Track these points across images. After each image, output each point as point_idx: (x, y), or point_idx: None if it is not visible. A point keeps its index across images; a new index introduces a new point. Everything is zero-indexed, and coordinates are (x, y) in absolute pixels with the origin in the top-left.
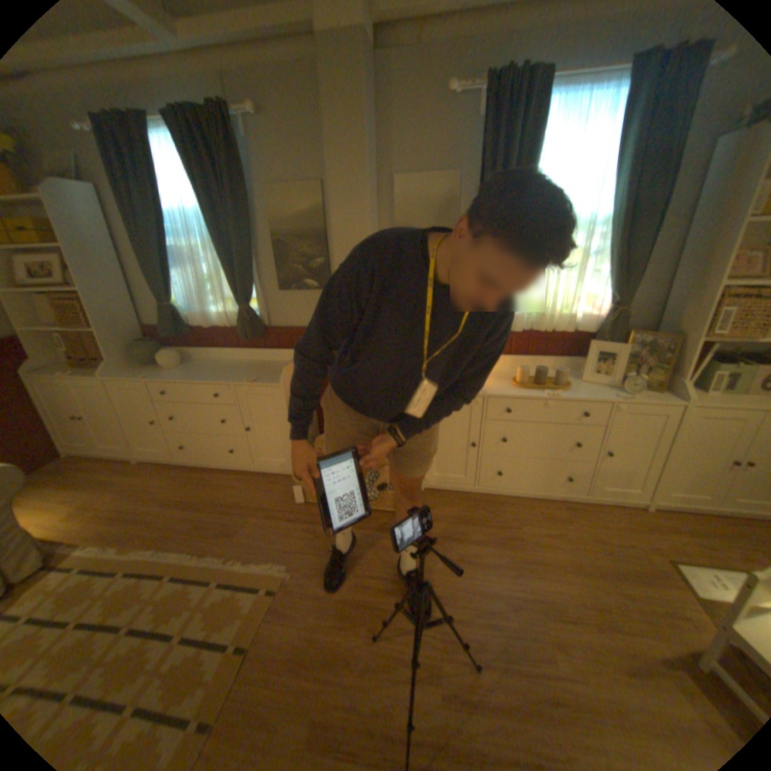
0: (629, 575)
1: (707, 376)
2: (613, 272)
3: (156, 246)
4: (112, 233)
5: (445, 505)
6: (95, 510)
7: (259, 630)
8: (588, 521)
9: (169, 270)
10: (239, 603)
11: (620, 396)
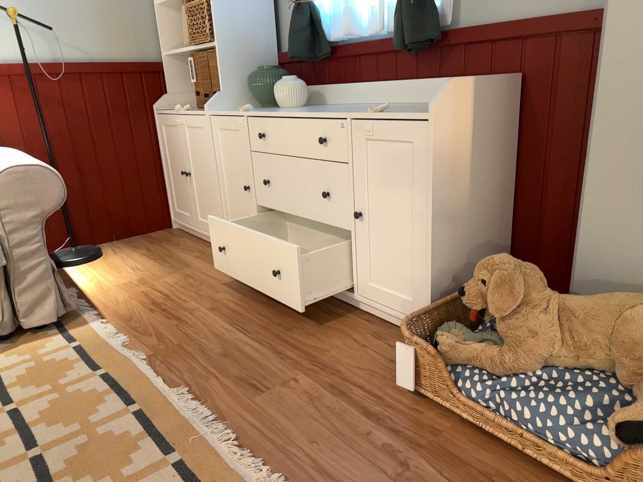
0: None
1: None
2: None
3: None
4: None
5: None
6: (154, 286)
7: None
8: None
9: None
10: None
11: None
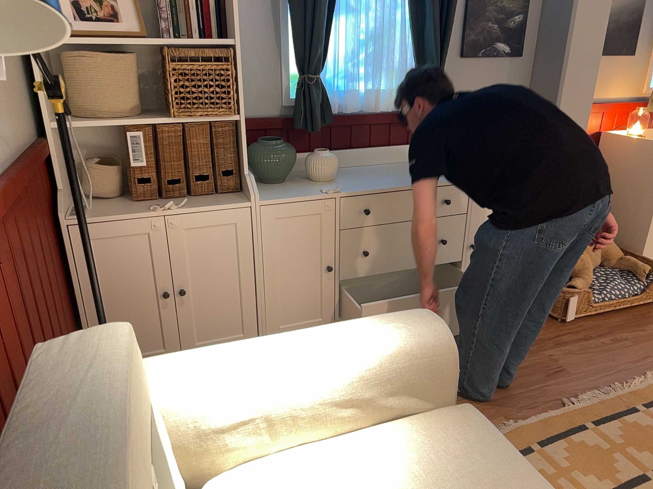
0: None
1: None
2: None
3: None
4: None
5: None
6: None
7: None
8: None
9: (332, 21)
10: None
11: None
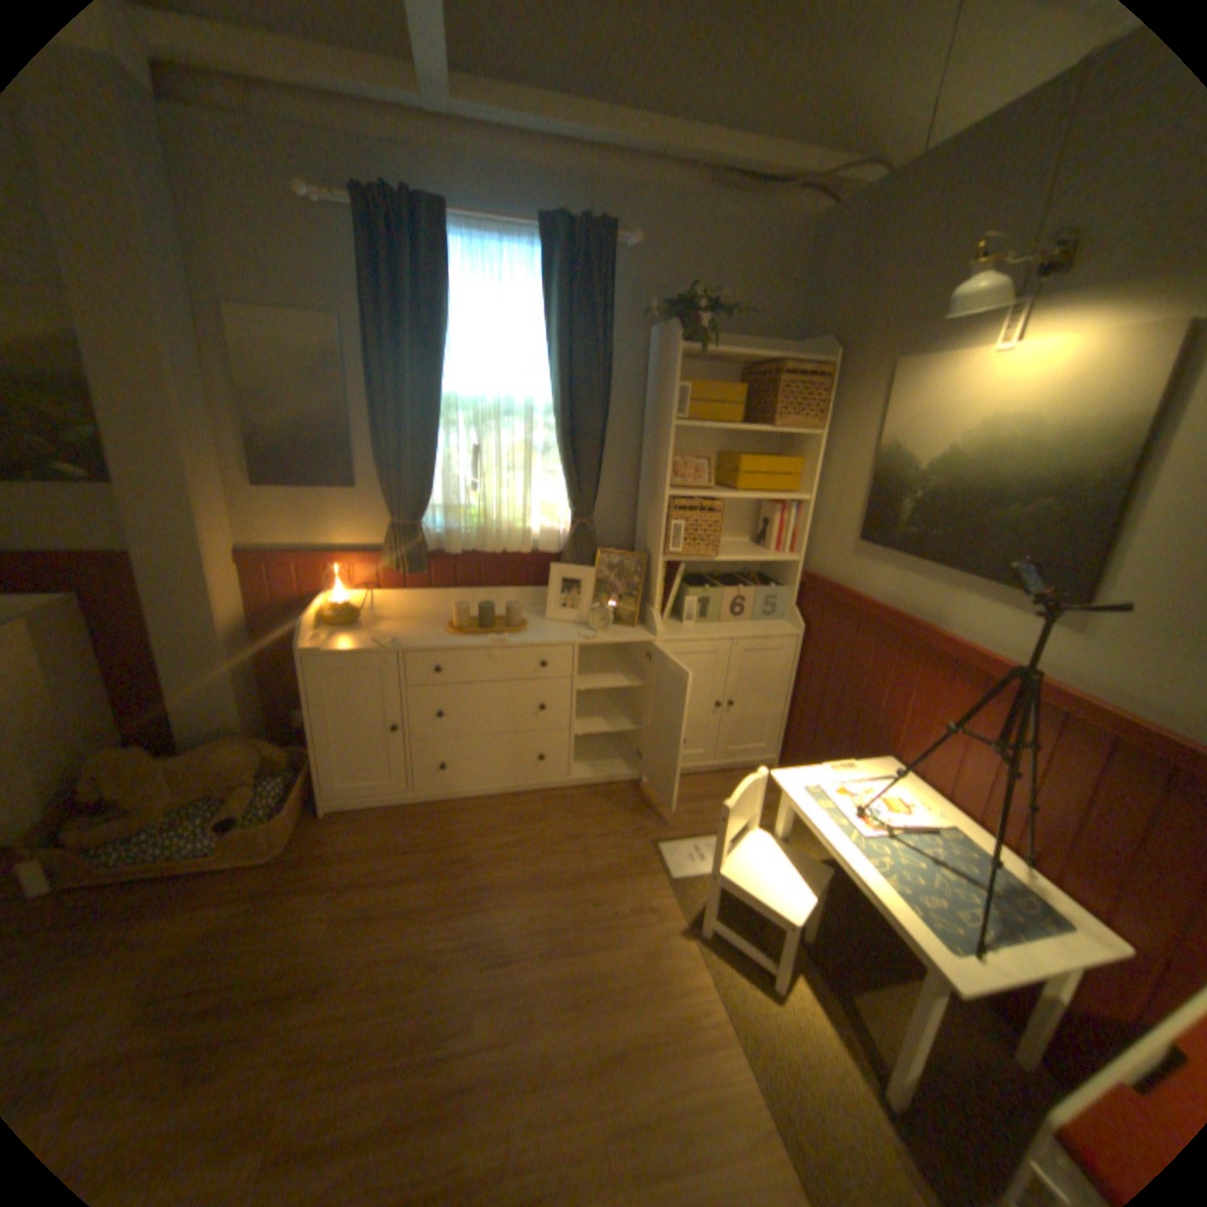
0: (600, 872)
1: (680, 602)
2: (563, 475)
3: None
4: None
5: (356, 834)
6: None
7: None
8: (567, 810)
9: None
10: None
11: (581, 635)
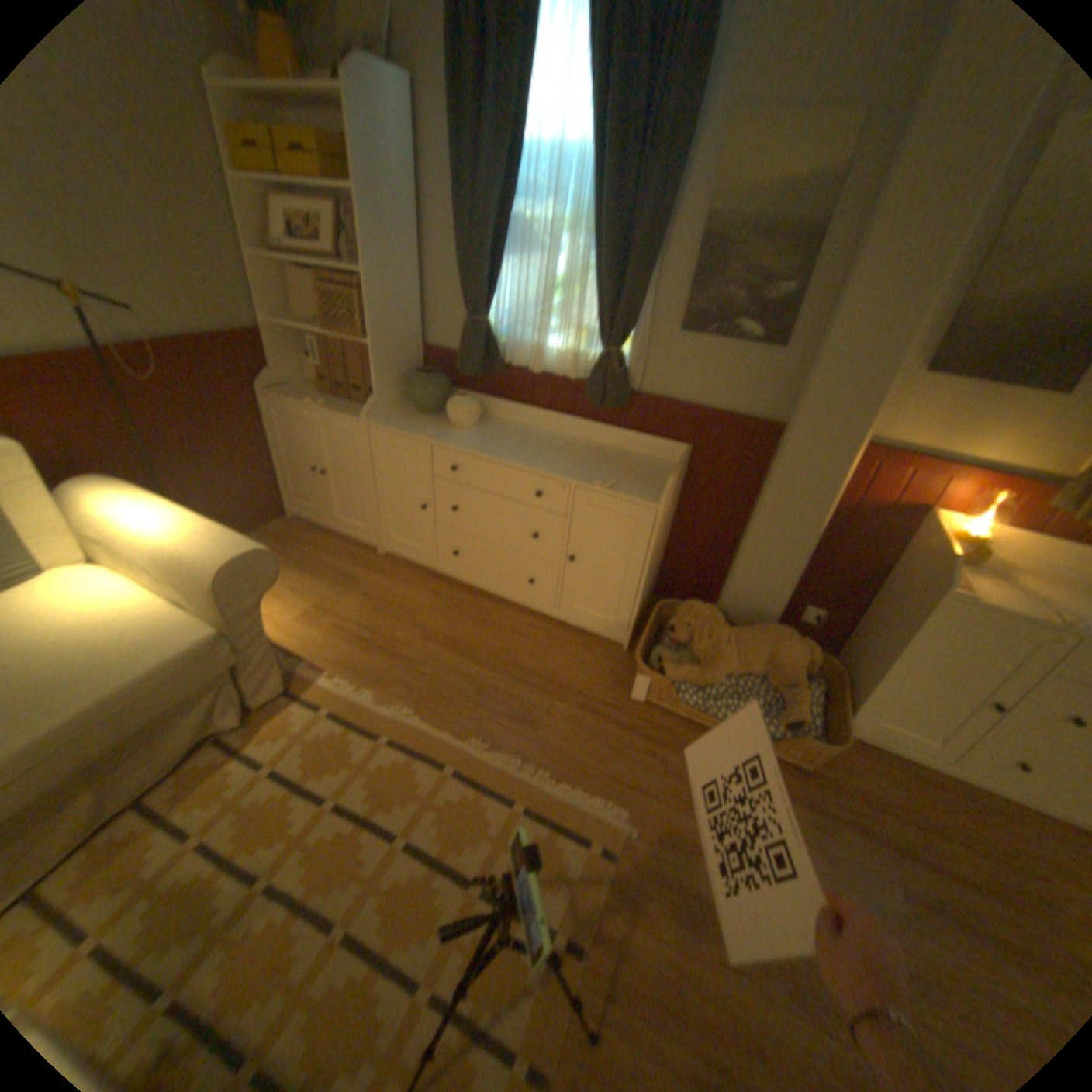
0: None
1: None
2: None
3: (495, 214)
4: (418, 179)
5: (889, 781)
6: (338, 617)
7: (602, 920)
8: None
9: (502, 262)
10: (564, 857)
11: None
